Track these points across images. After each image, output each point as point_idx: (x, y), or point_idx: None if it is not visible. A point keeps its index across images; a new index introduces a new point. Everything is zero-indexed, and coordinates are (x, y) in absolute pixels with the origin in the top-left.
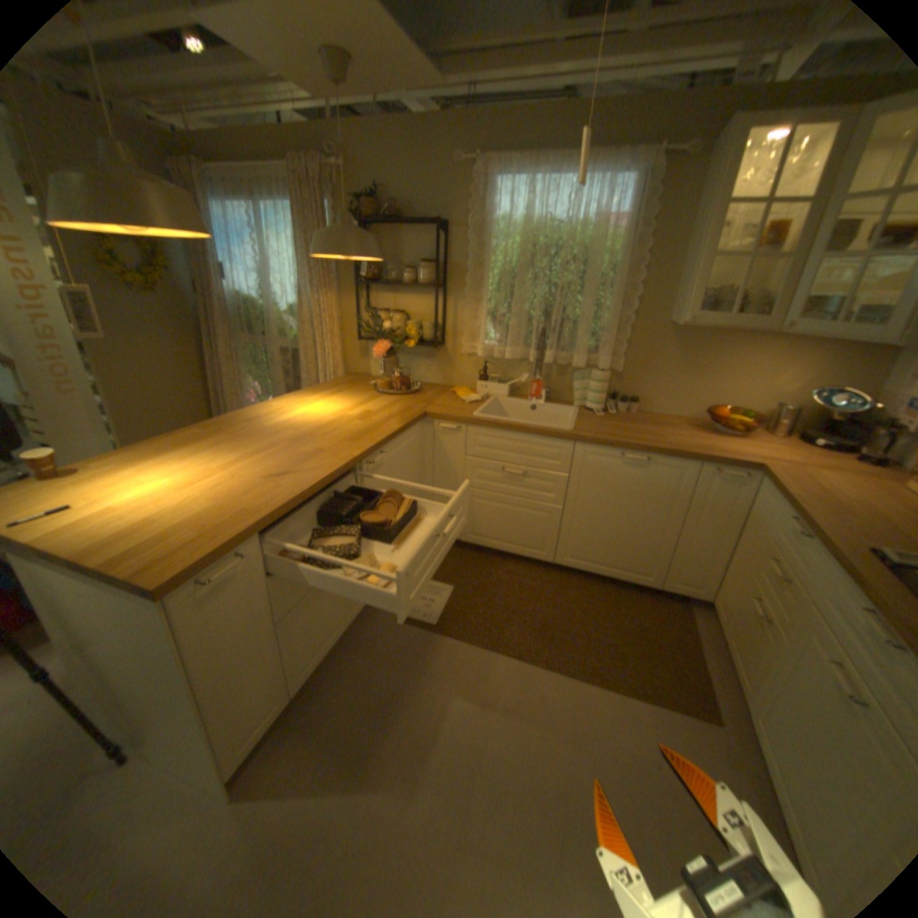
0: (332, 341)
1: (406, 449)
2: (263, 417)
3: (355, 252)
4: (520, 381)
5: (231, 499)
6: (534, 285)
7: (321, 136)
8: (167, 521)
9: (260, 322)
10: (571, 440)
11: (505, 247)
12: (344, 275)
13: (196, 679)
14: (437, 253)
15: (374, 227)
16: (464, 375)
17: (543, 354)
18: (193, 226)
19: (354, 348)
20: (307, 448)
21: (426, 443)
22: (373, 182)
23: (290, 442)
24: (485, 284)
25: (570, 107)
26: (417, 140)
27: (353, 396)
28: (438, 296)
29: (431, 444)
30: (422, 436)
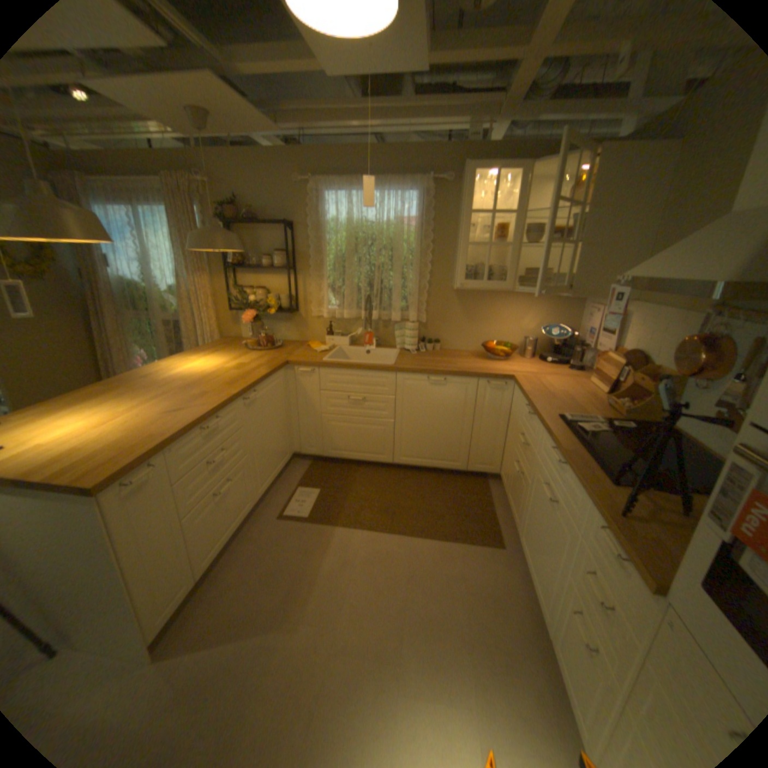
0: (208, 313)
1: (274, 389)
2: (155, 374)
3: (222, 247)
4: (357, 334)
5: (138, 430)
6: (359, 266)
7: (188, 159)
8: (89, 448)
9: (143, 301)
10: (393, 372)
11: (336, 240)
12: (214, 262)
13: (122, 560)
14: (286, 245)
15: (236, 226)
16: (316, 332)
17: (372, 314)
18: (100, 237)
19: (227, 317)
20: (195, 392)
21: (290, 384)
22: (232, 194)
23: (181, 389)
24: (324, 266)
25: (370, 149)
26: (264, 165)
27: (228, 354)
28: (291, 276)
29: (294, 384)
30: (286, 379)
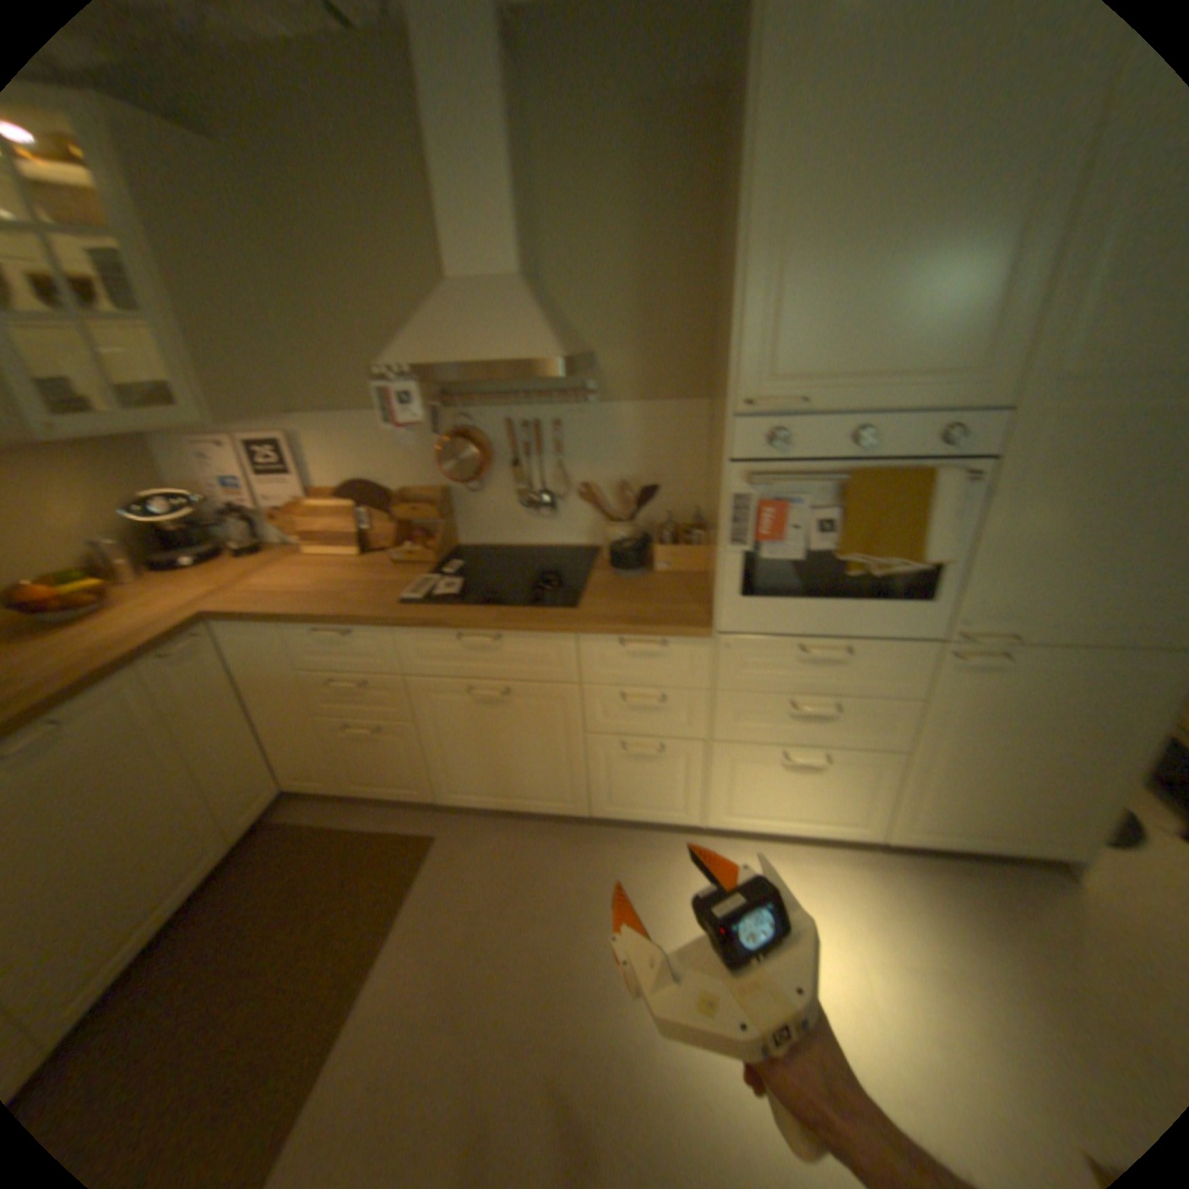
0: None
1: None
2: None
3: None
4: None
5: None
6: None
7: None
8: None
9: None
10: None
11: None
12: None
13: None
14: None
15: None
16: None
17: None
18: None
19: None
20: None
21: None
22: None
23: None
24: None
25: None
26: None
27: None
28: None
29: None
30: None
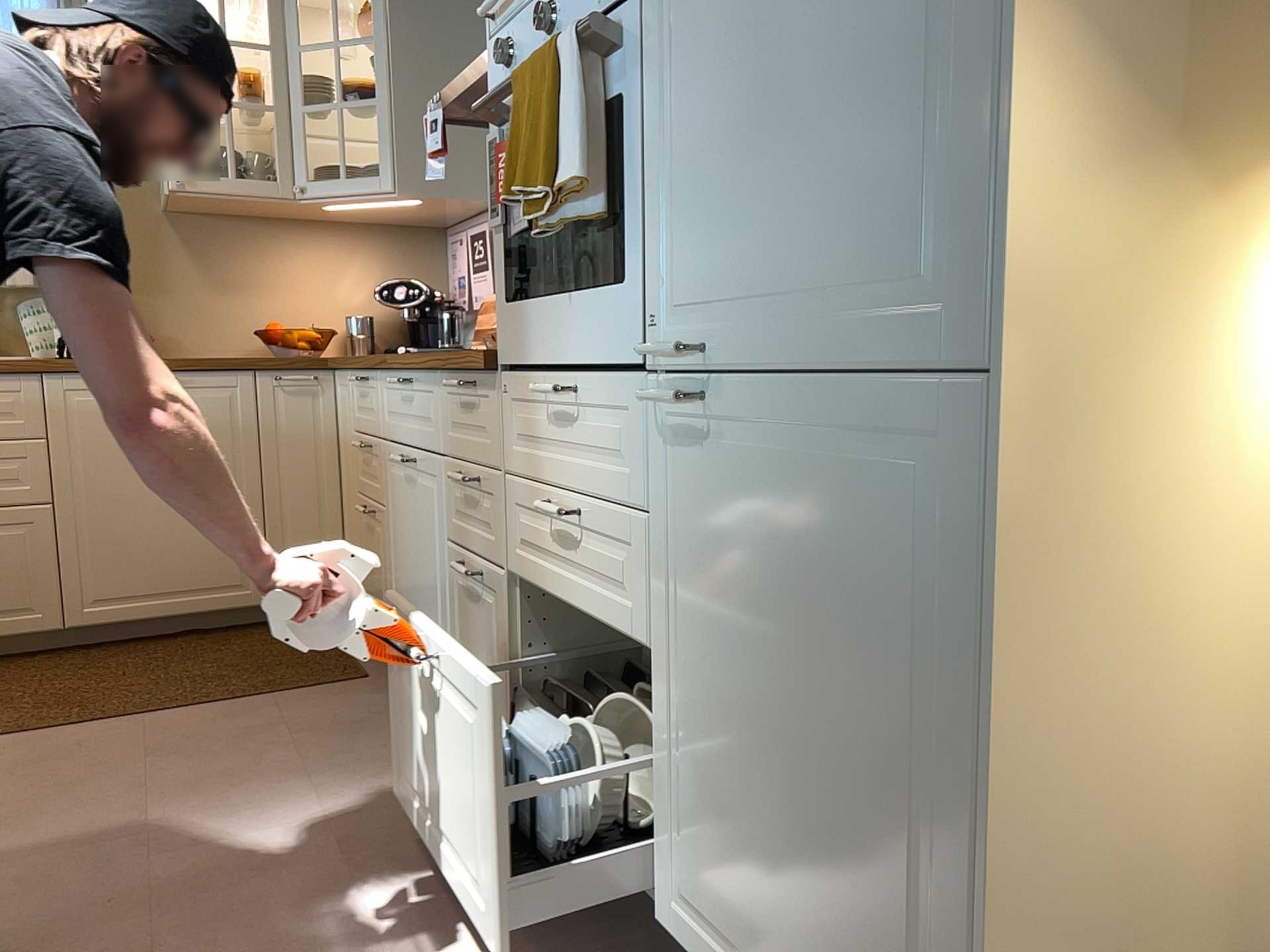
0: None
1: None
2: None
3: None
4: None
5: None
6: None
7: None
8: None
9: None
10: (34, 372)
11: None
12: None
13: None
14: None
15: None
16: None
17: None
18: None
19: None
20: None
21: None
22: None
23: None
24: None
25: None
26: None
27: None
28: None
29: None
30: None
